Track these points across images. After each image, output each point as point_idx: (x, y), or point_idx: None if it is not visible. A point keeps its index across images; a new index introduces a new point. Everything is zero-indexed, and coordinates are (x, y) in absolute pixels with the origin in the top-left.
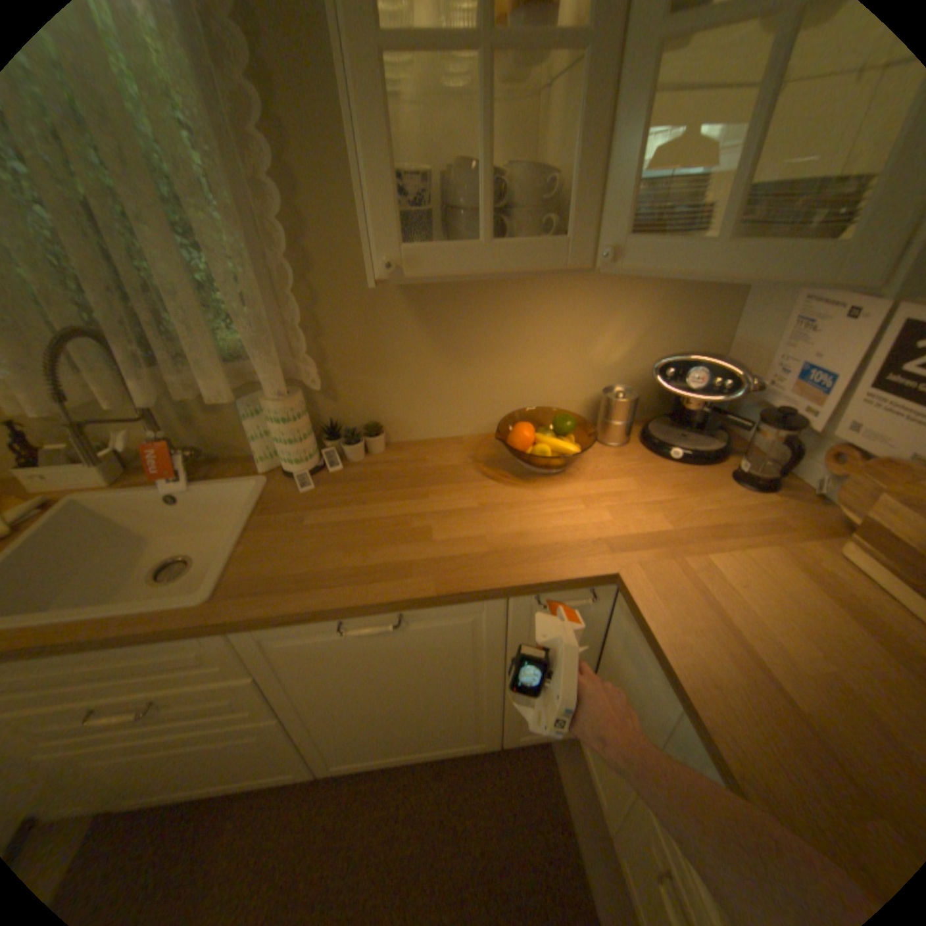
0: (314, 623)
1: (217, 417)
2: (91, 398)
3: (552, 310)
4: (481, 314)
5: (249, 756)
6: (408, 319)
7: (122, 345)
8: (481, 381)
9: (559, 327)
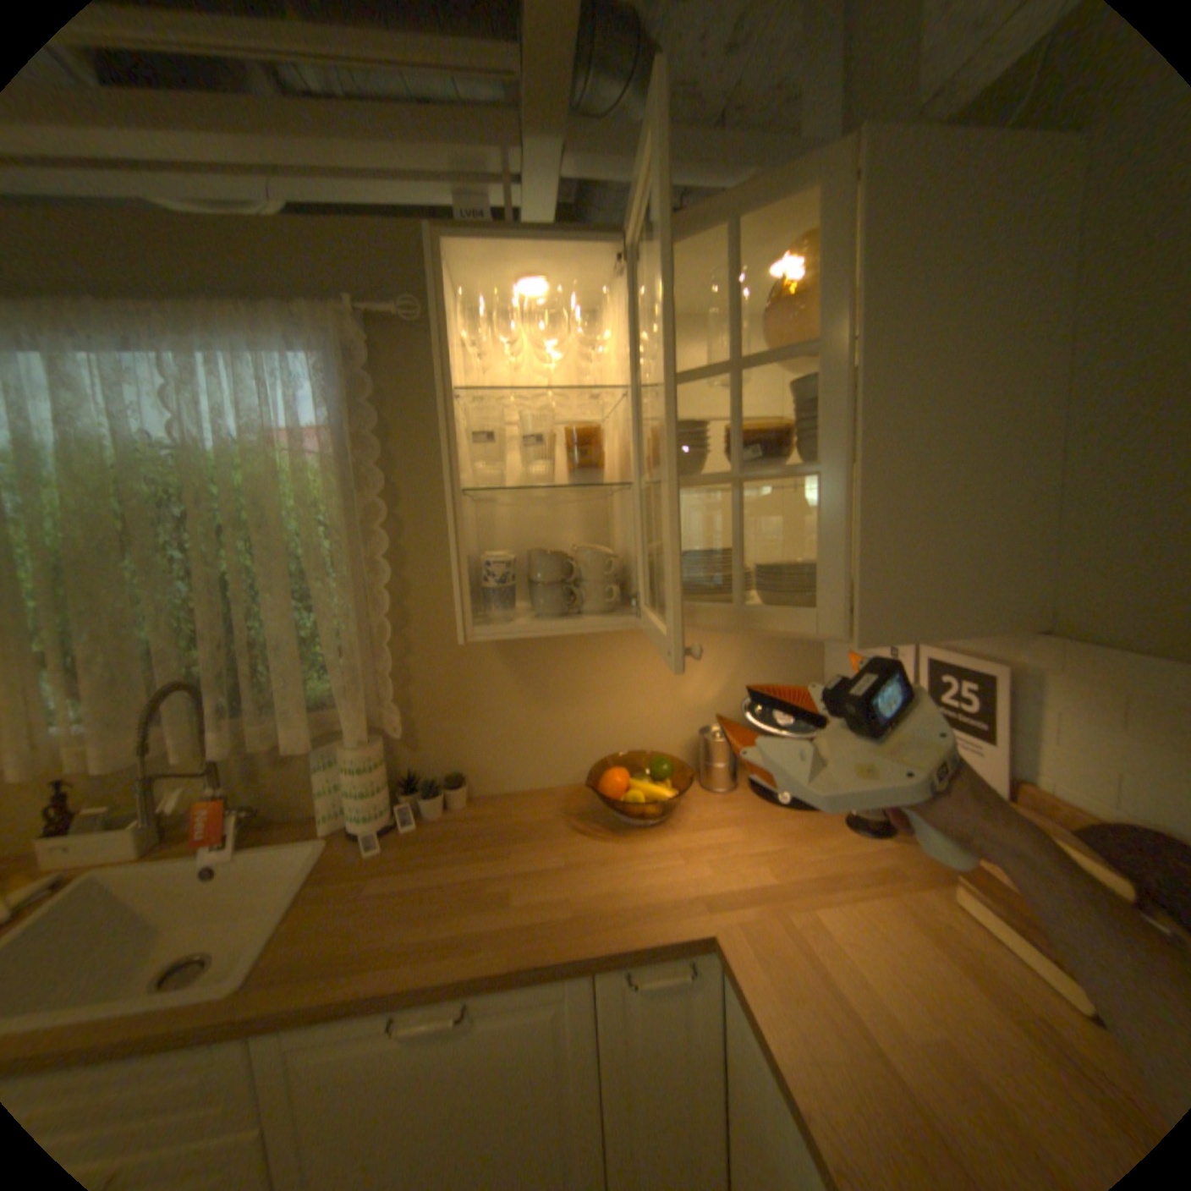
0: (359, 1022)
1: (284, 772)
2: (155, 753)
3: (638, 653)
4: (569, 659)
5: None
6: (497, 665)
7: (213, 697)
8: (573, 724)
9: (647, 668)
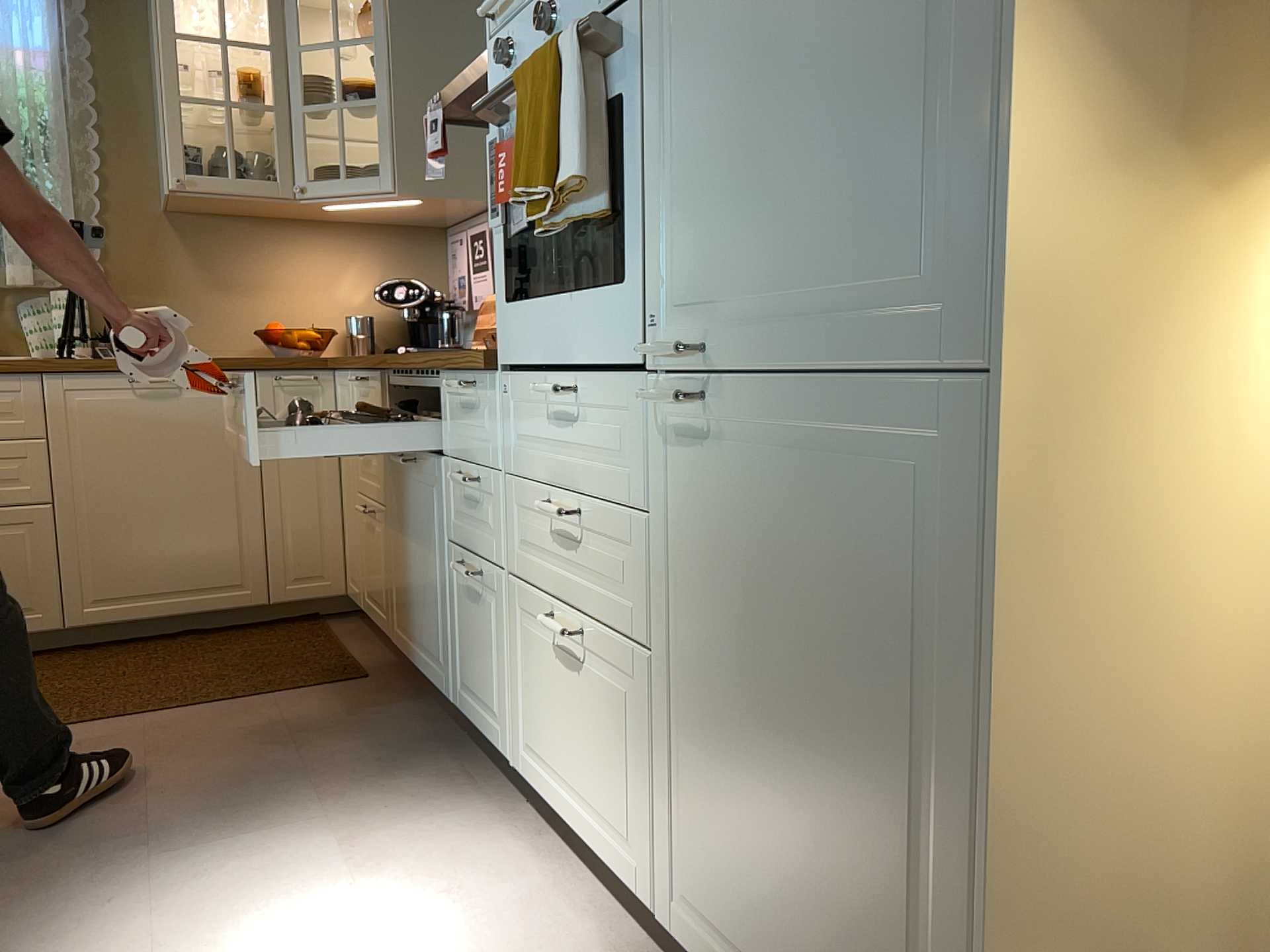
0: (110, 379)
1: None
2: None
3: (297, 258)
4: (240, 256)
5: (9, 563)
6: (181, 254)
7: None
8: (243, 308)
9: (304, 271)
